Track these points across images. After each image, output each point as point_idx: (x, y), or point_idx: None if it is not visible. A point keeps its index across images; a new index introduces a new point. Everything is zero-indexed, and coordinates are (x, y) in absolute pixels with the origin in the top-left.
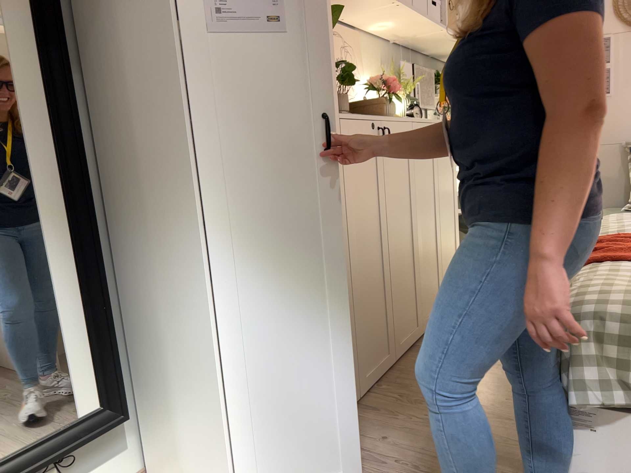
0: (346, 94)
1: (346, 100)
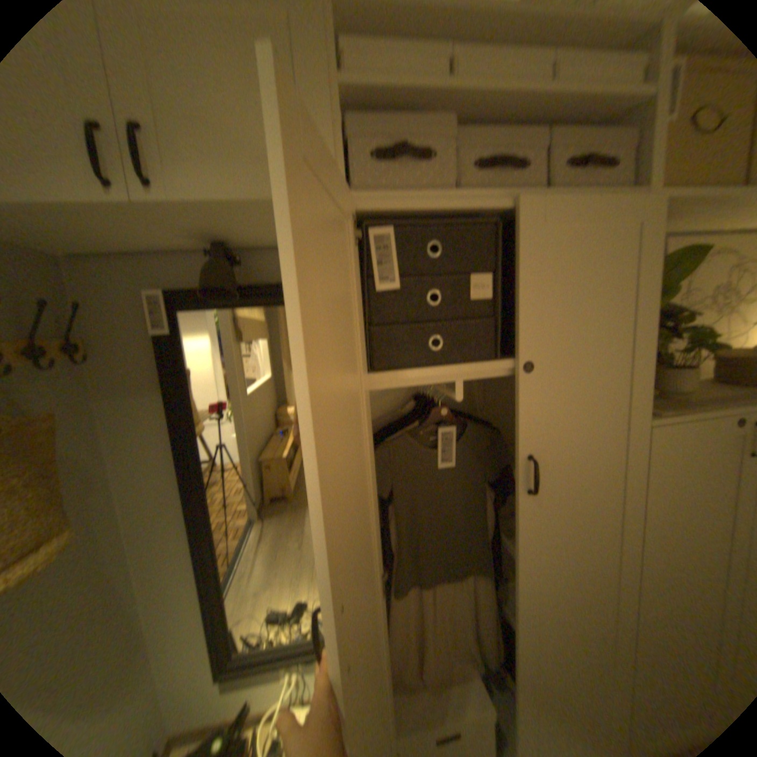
0: (694, 370)
1: (693, 379)
